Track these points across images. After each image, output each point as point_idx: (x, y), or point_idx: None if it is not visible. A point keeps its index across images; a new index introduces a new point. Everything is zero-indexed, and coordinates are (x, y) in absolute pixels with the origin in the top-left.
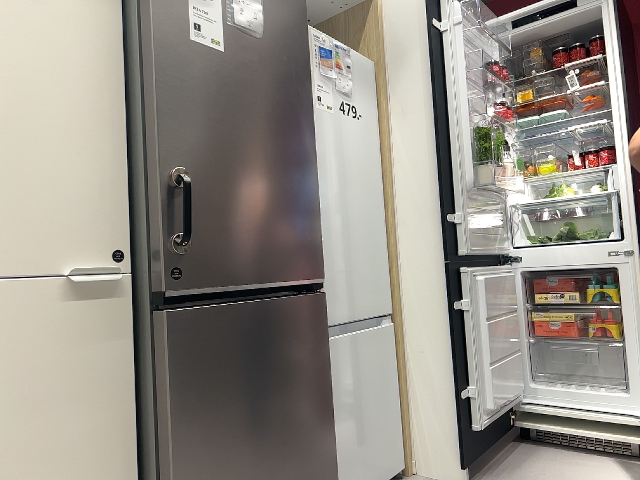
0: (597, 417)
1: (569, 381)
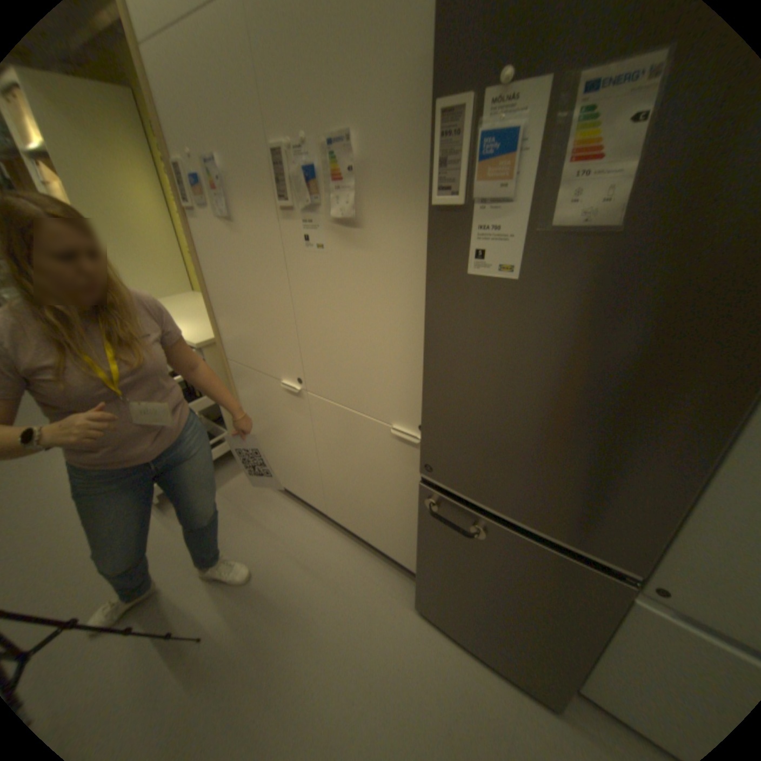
0: None
1: None
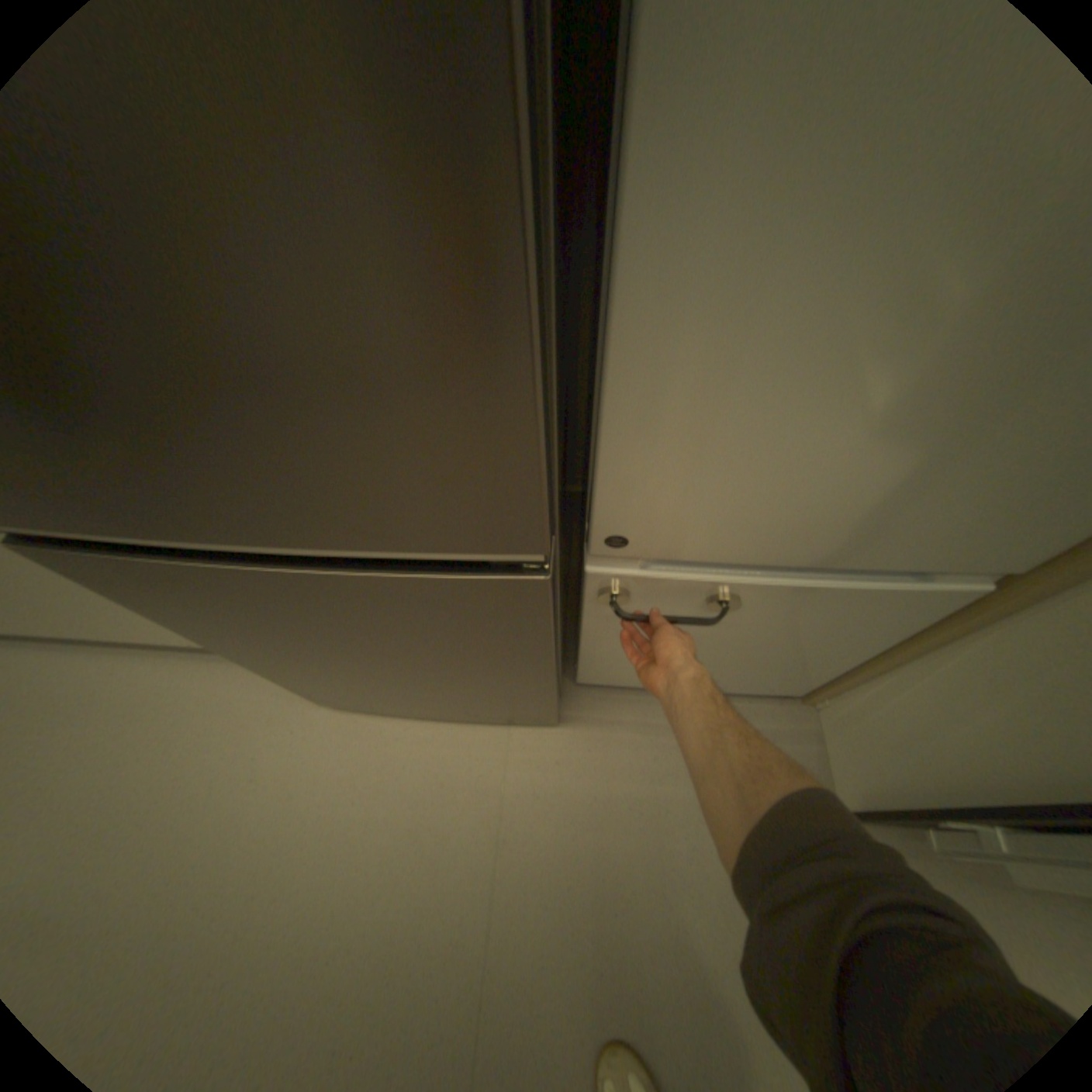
0: None
1: None
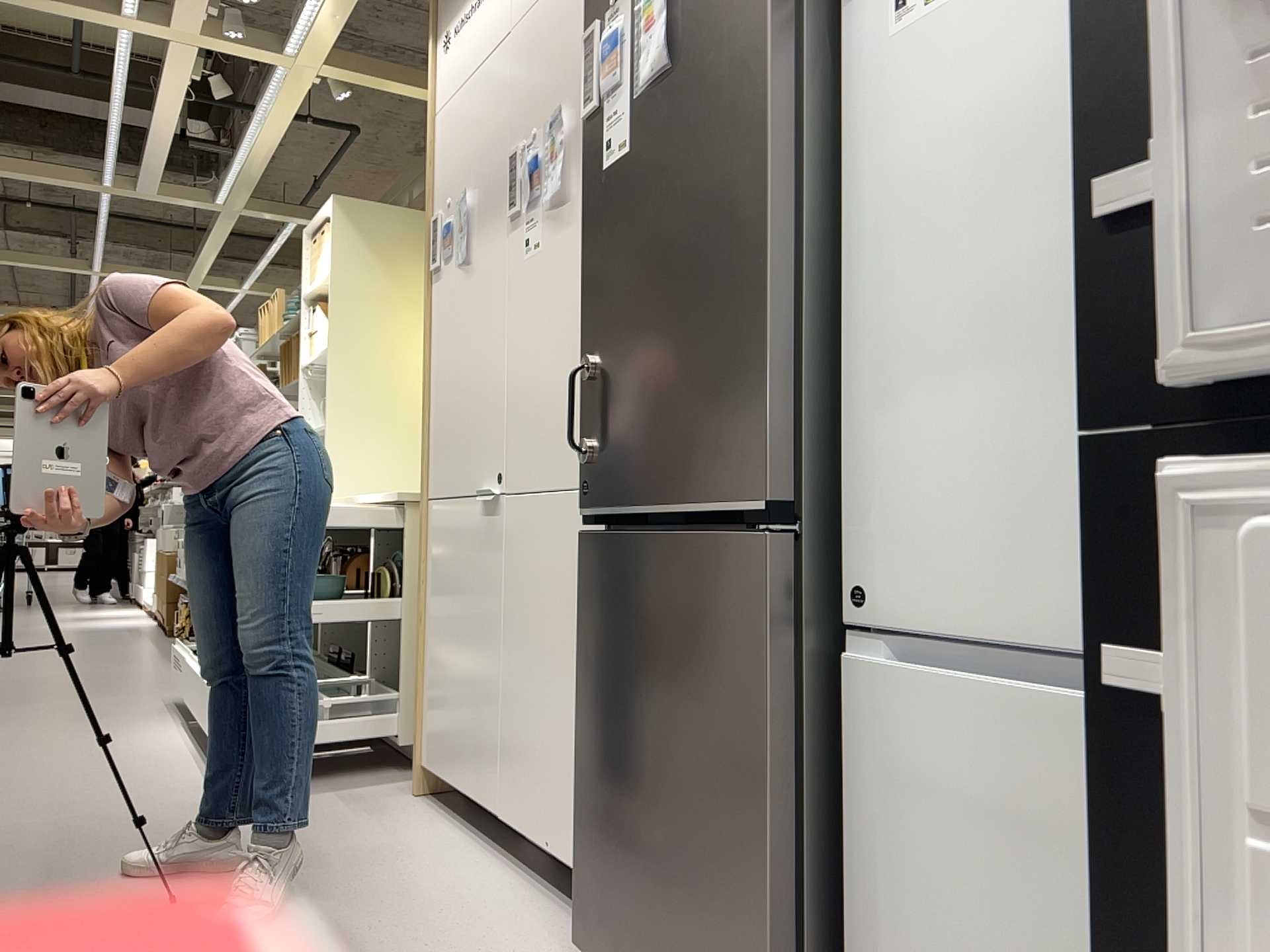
0: None
1: None
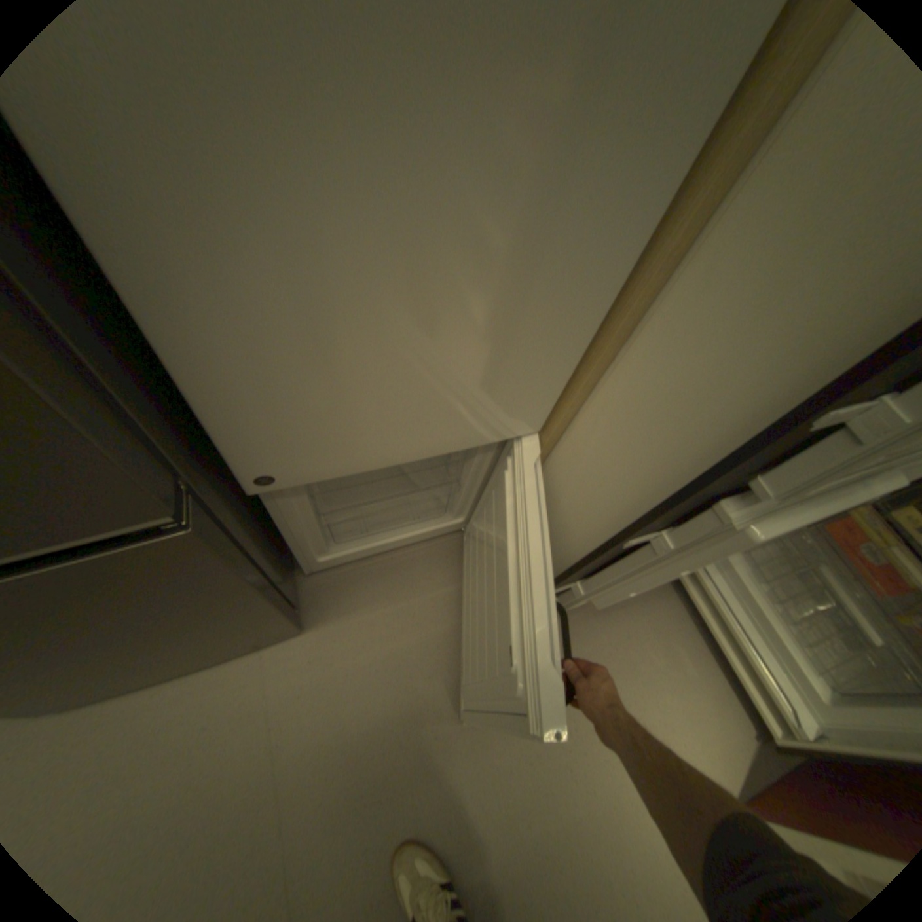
0: (753, 664)
1: (795, 582)
